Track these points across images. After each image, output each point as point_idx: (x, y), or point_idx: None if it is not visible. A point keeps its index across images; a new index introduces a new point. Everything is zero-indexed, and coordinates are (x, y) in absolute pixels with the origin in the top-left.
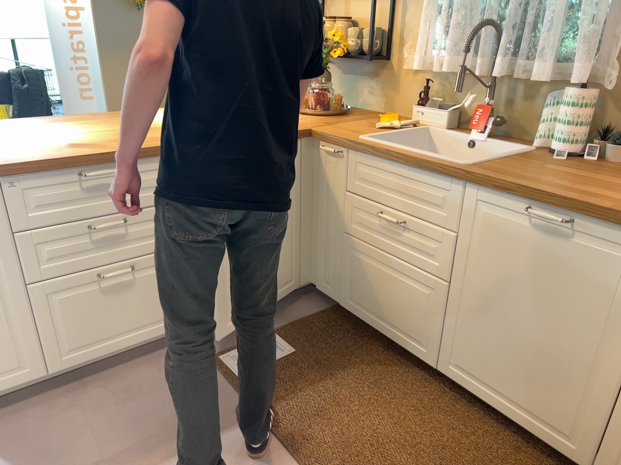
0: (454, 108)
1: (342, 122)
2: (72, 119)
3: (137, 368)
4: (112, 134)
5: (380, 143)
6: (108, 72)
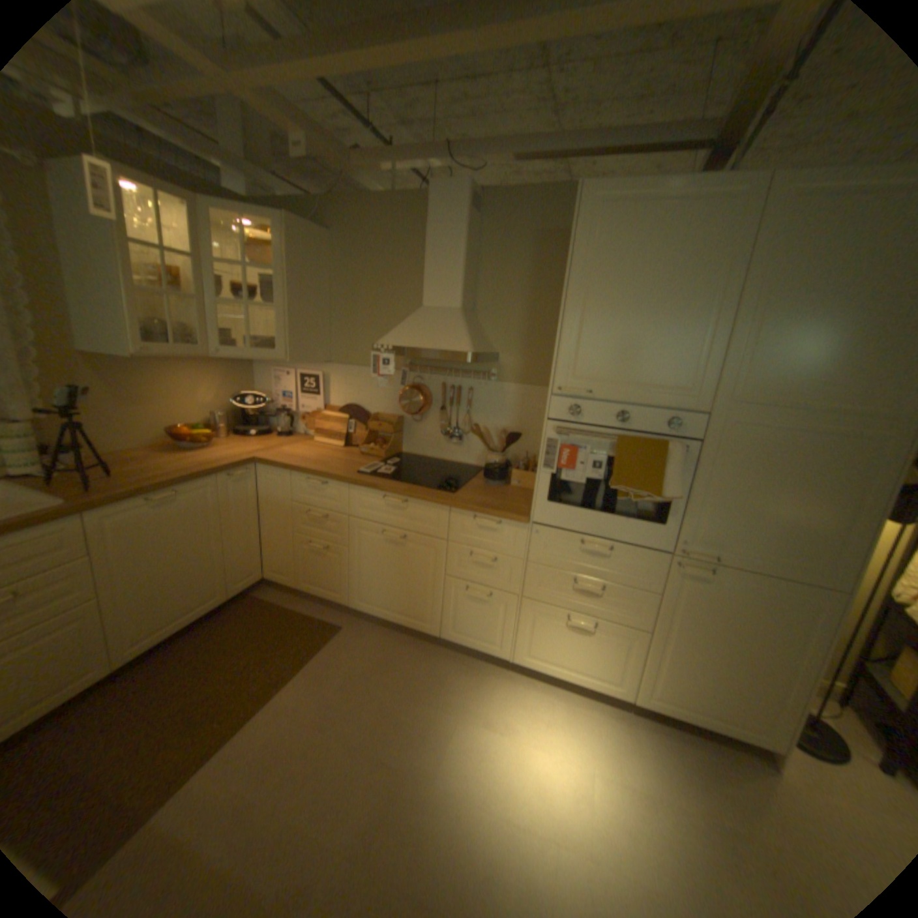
0: None
1: None
2: None
3: None
4: None
5: None
6: None
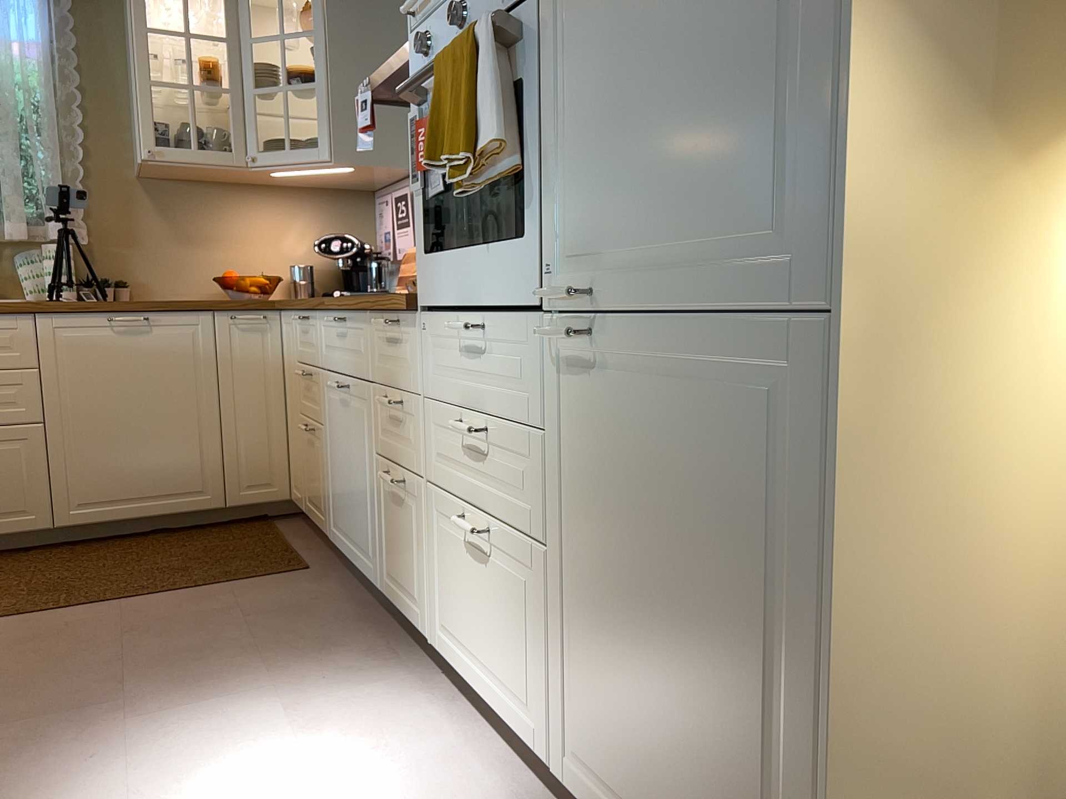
0: None
1: None
2: None
3: None
4: None
5: None
6: None
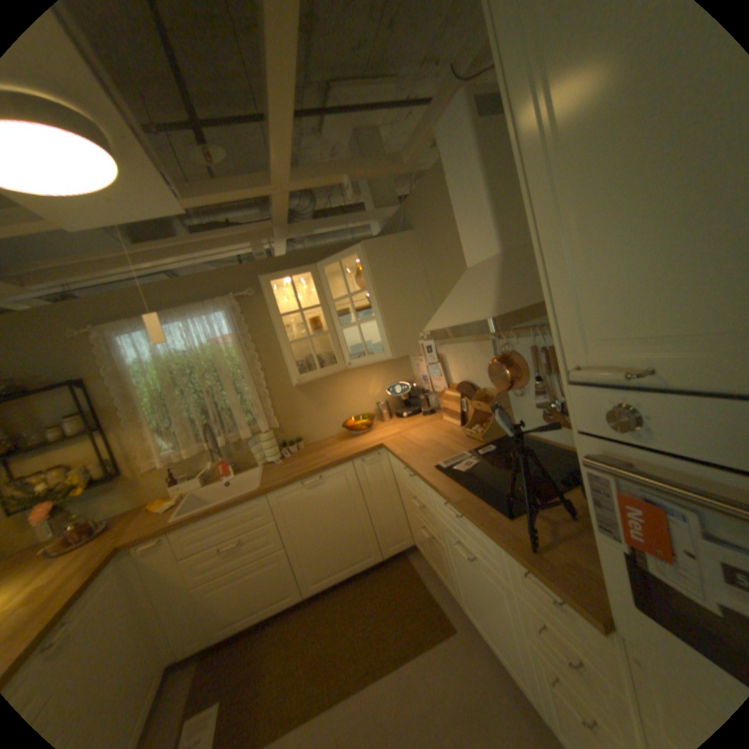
0: (201, 473)
1: (124, 529)
2: None
3: None
4: None
5: (192, 514)
6: None
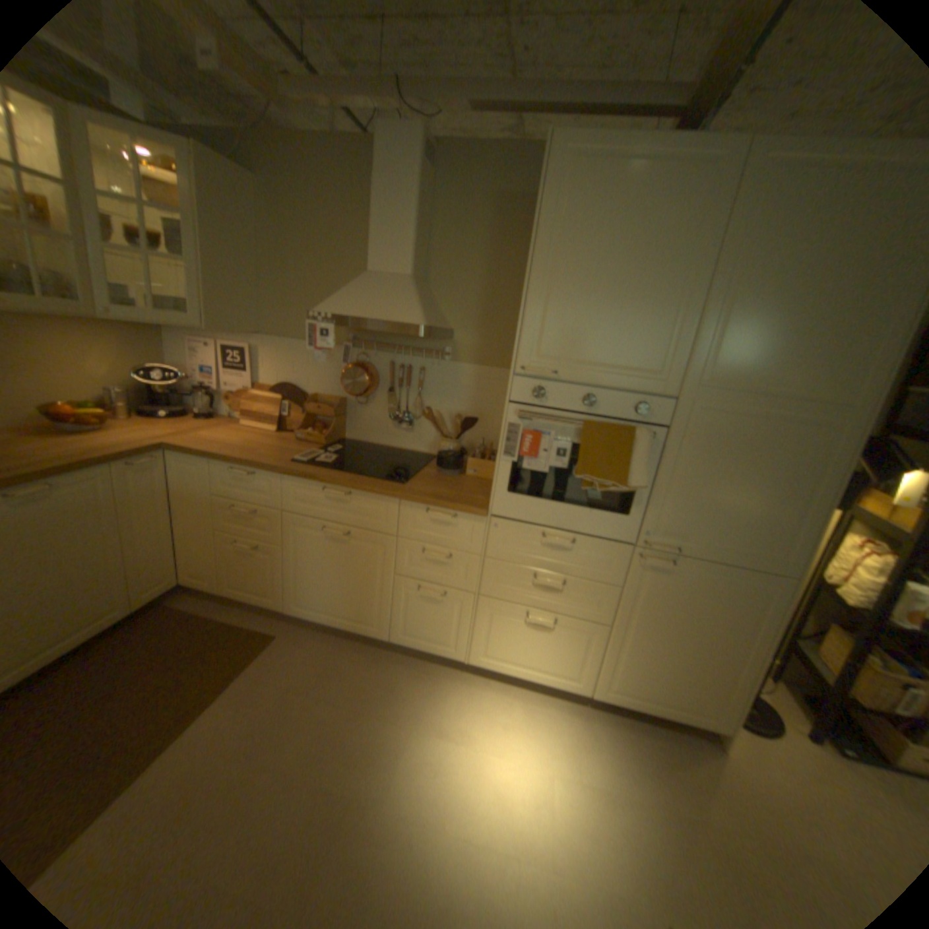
0: None
1: None
2: None
3: None
4: None
5: None
6: None
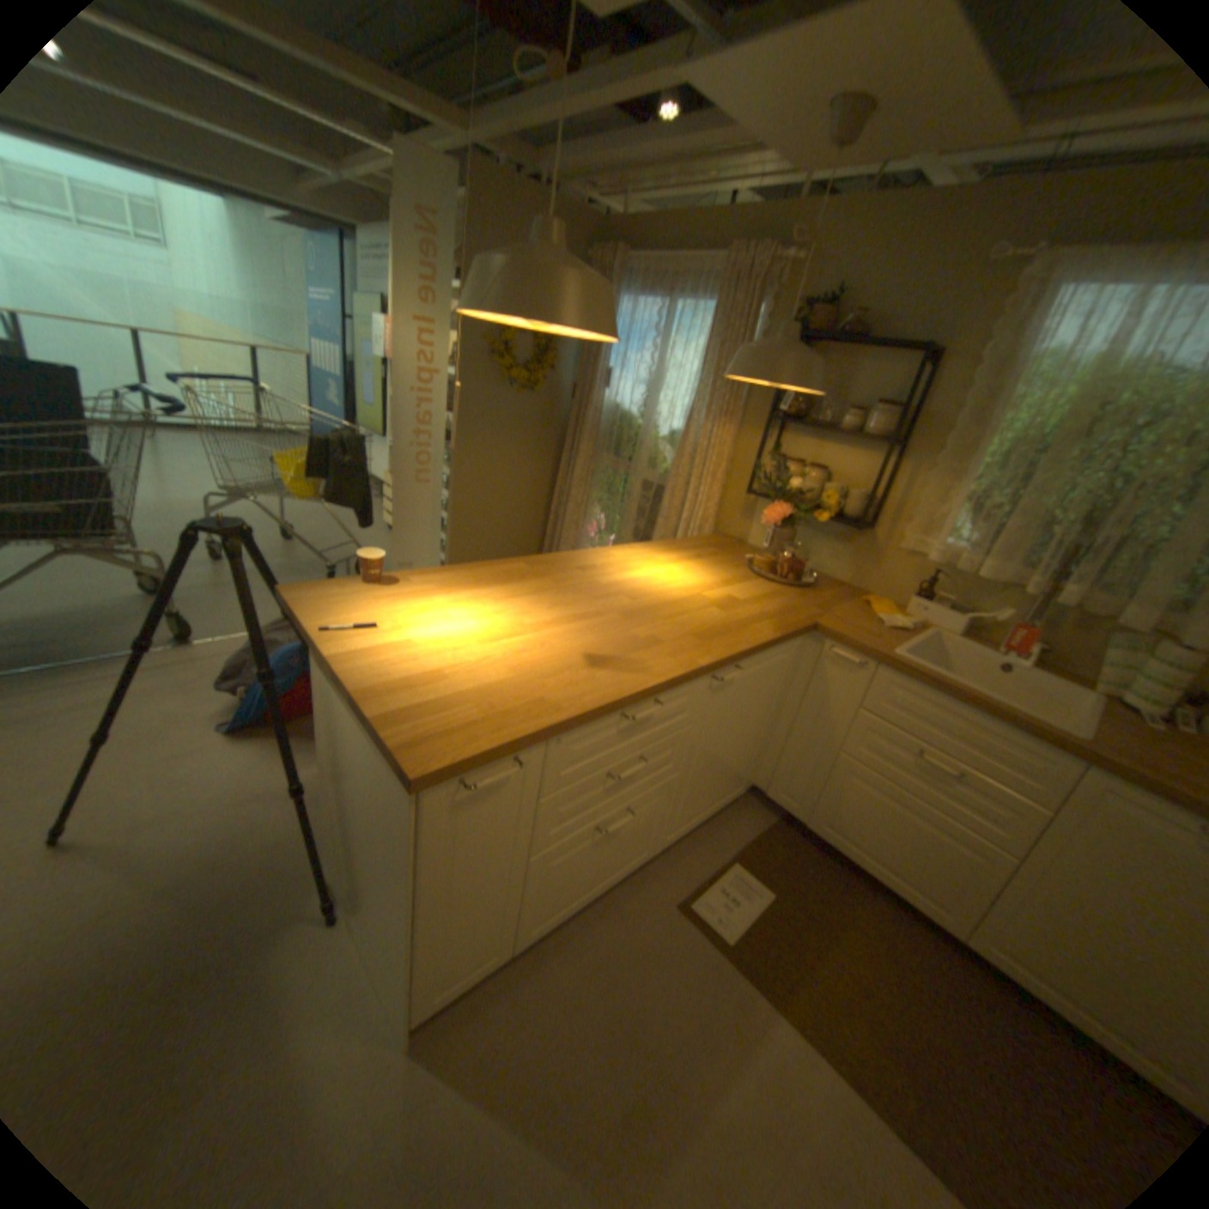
0: (981, 616)
1: (833, 606)
2: (512, 574)
3: (598, 928)
4: (606, 625)
5: (936, 671)
6: (460, 455)
